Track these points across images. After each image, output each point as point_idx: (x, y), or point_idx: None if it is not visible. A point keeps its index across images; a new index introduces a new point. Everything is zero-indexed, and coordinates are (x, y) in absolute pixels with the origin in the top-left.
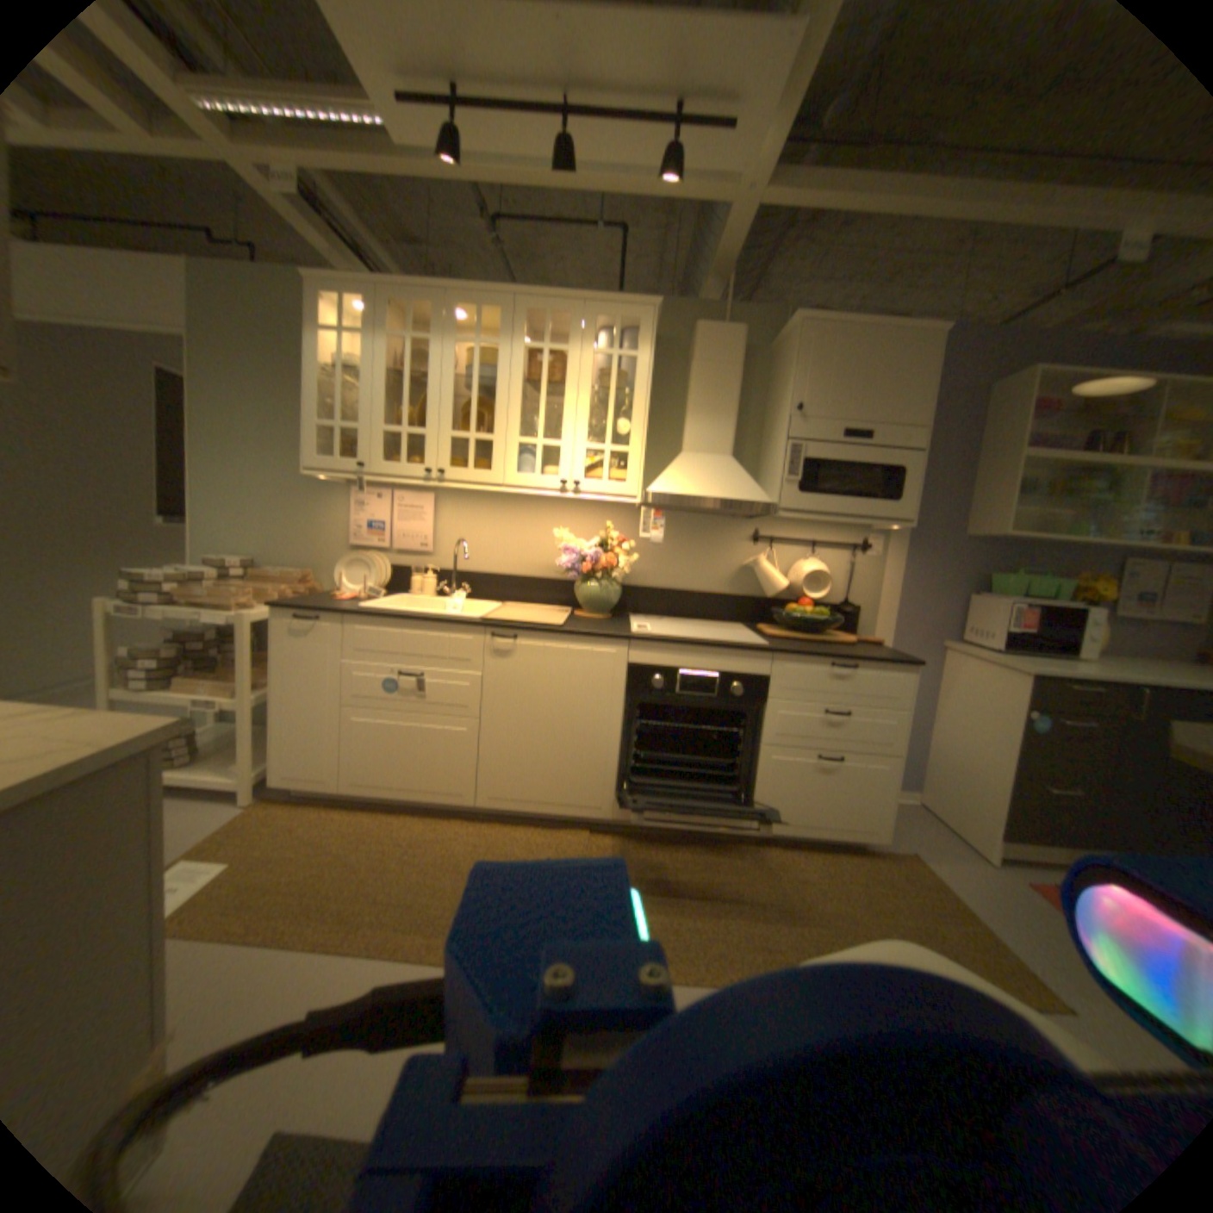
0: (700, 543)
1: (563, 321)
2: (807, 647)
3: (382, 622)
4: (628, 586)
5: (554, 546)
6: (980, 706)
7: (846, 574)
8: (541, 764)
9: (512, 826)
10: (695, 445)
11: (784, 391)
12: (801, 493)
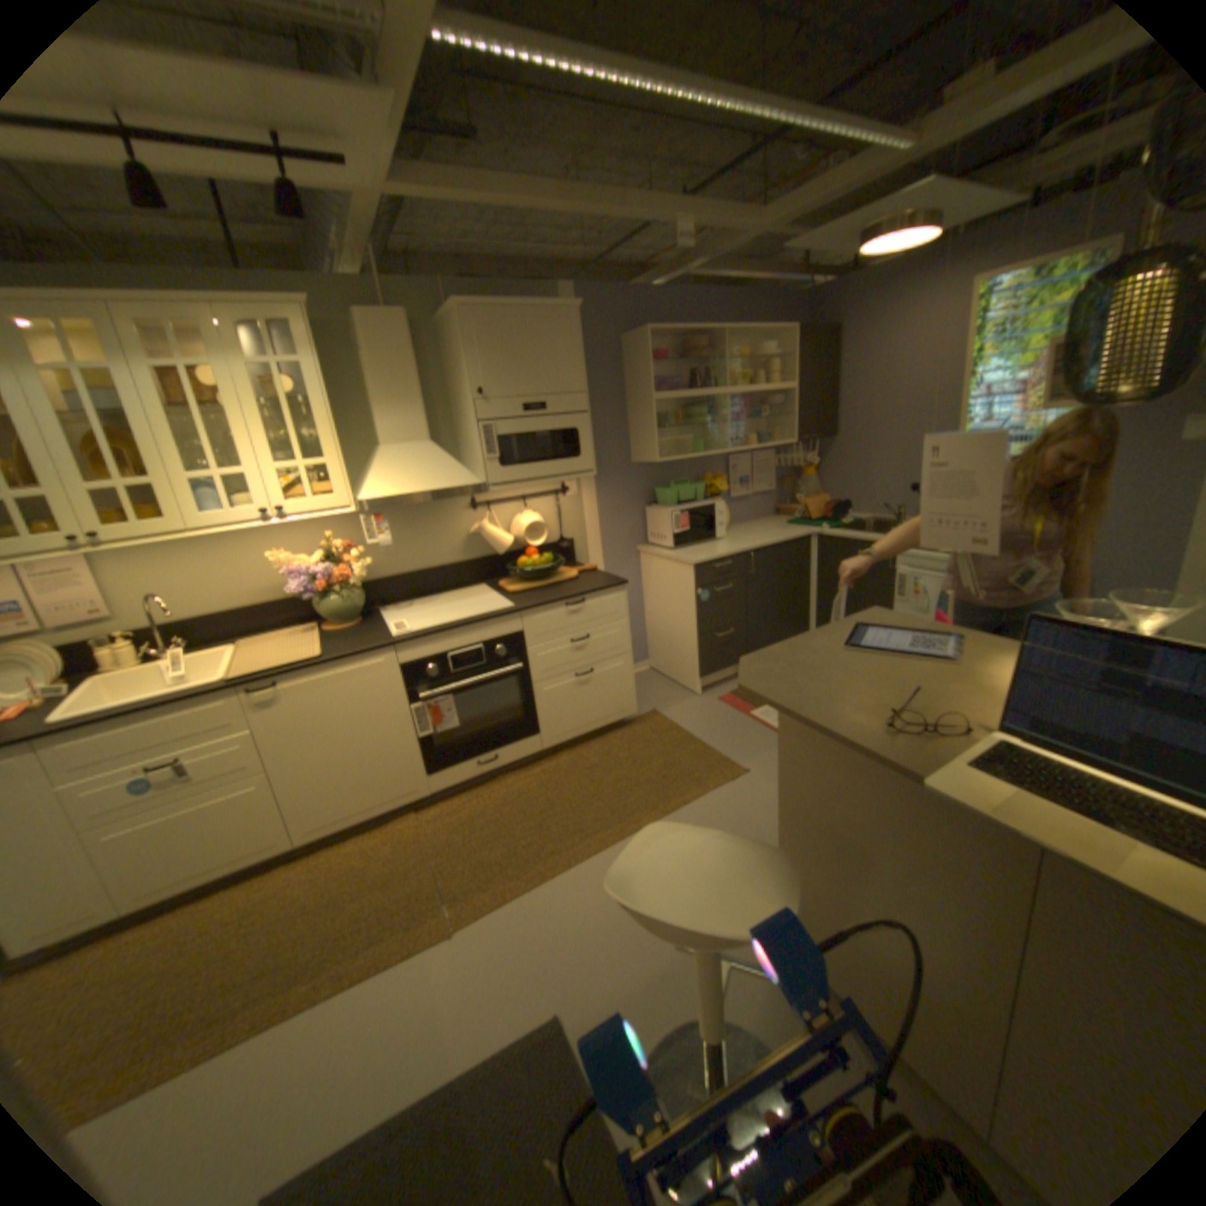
0: (428, 524)
1: (189, 323)
2: (546, 597)
3: (99, 731)
4: (371, 583)
5: (275, 569)
6: (669, 593)
7: (557, 519)
8: (350, 783)
9: (342, 845)
10: (395, 439)
11: (464, 376)
12: (505, 470)
